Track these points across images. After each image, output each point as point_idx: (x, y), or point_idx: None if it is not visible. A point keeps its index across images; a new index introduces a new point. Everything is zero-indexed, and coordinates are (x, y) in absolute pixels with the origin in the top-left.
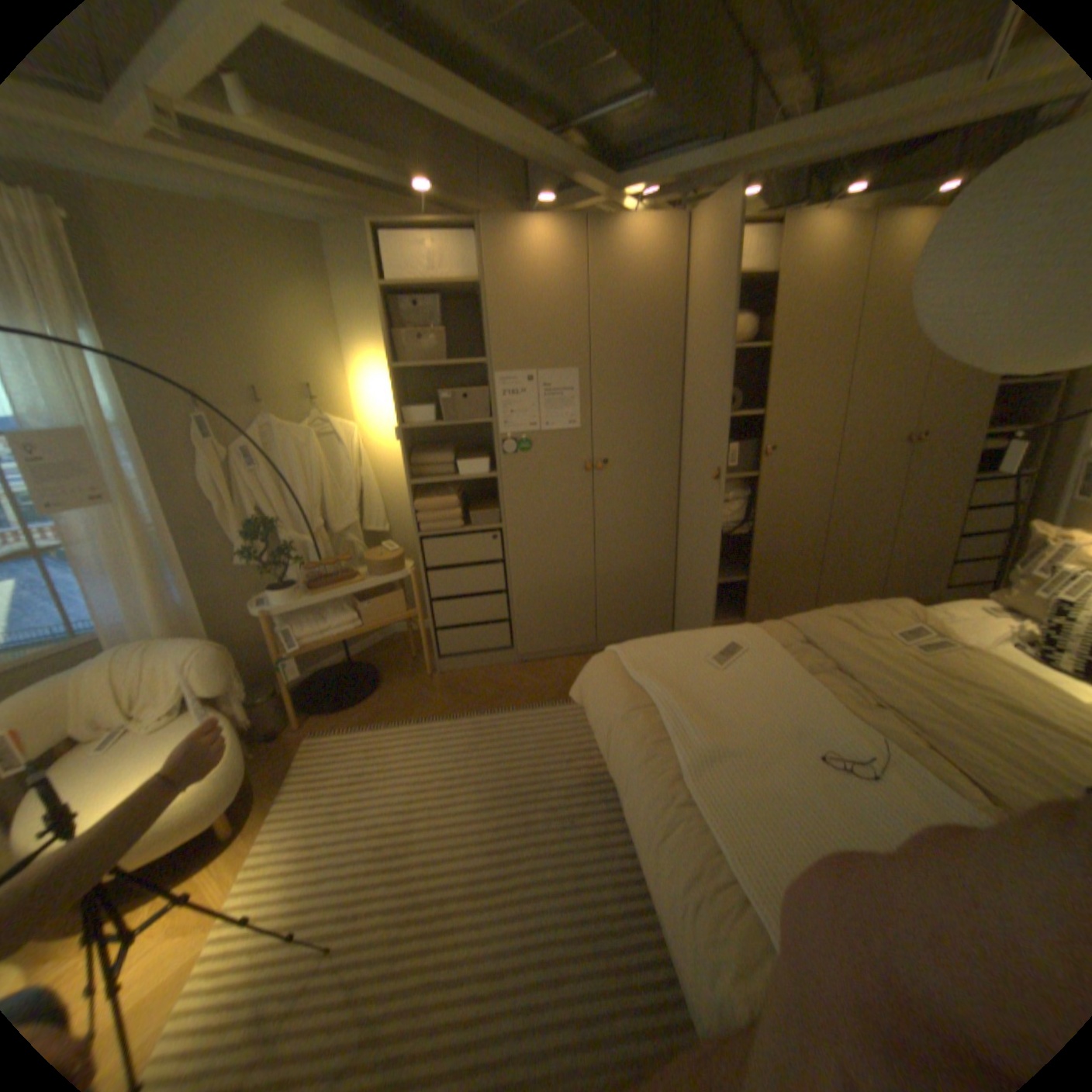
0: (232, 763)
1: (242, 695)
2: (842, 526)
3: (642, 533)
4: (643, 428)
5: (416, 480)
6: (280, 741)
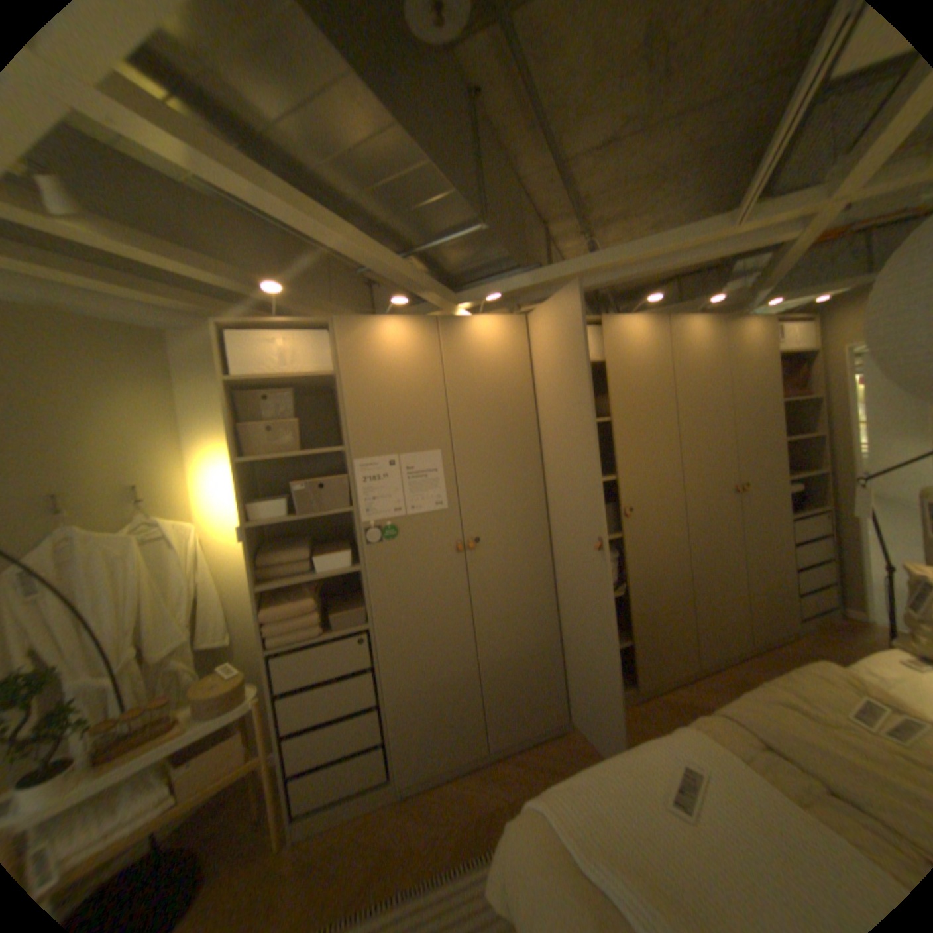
0: None
1: None
2: (700, 577)
3: (520, 612)
4: (507, 503)
5: (258, 584)
6: None
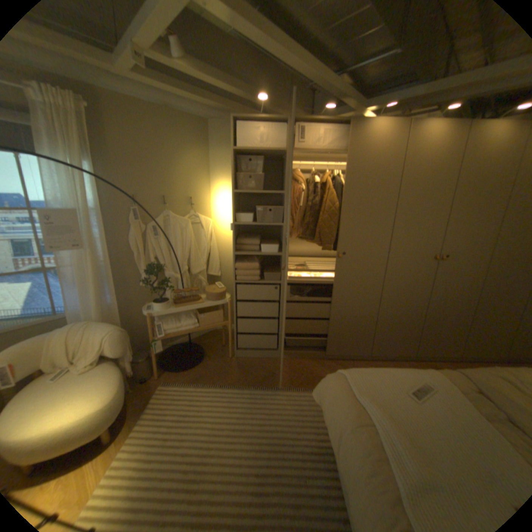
0: (113, 401)
1: (130, 355)
2: (483, 307)
3: (358, 296)
4: (366, 237)
5: (236, 251)
6: (144, 384)
